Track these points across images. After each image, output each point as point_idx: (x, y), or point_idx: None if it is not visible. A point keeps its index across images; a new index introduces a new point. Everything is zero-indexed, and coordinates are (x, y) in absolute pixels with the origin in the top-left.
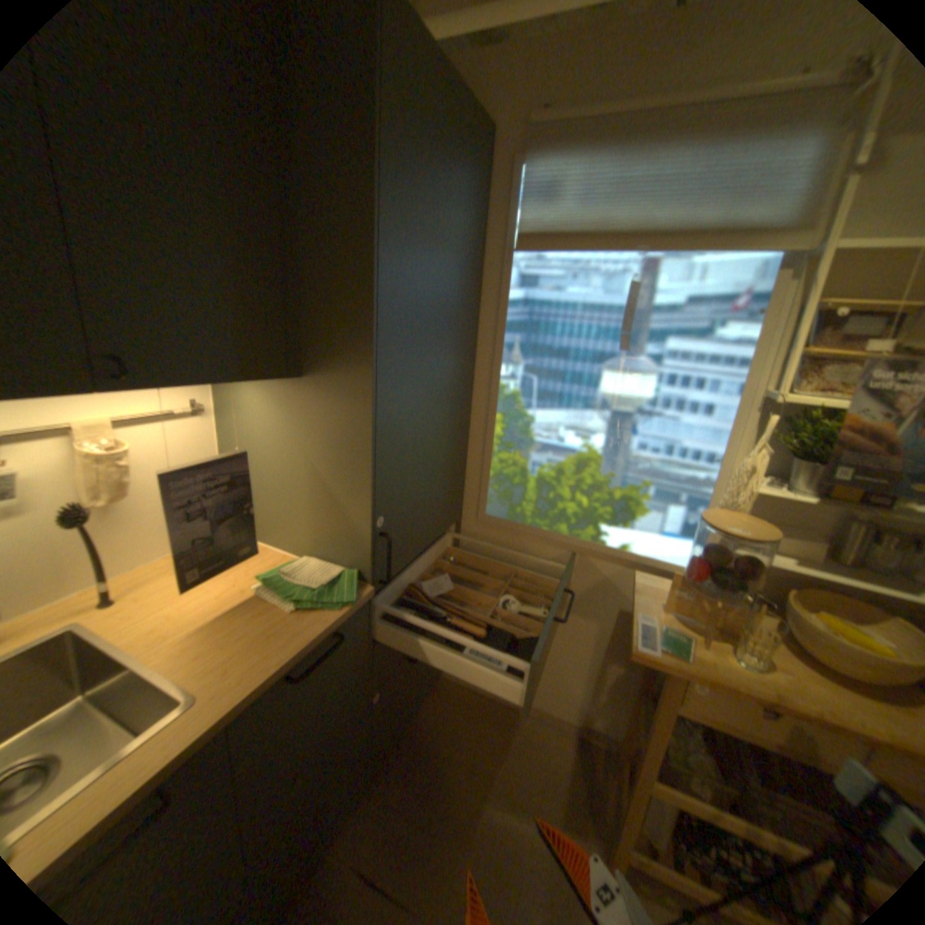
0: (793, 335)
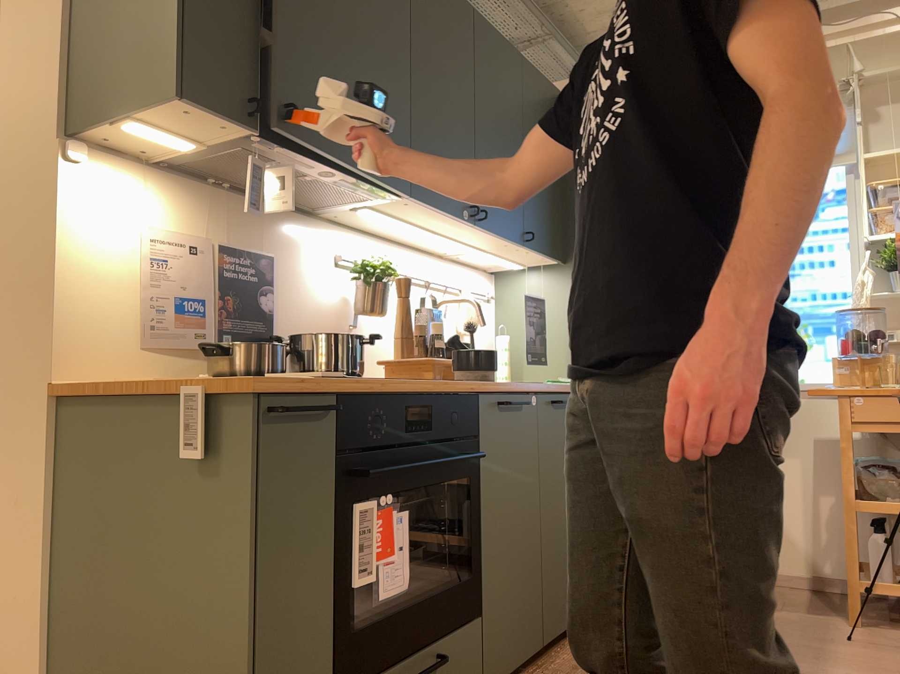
0: (865, 208)
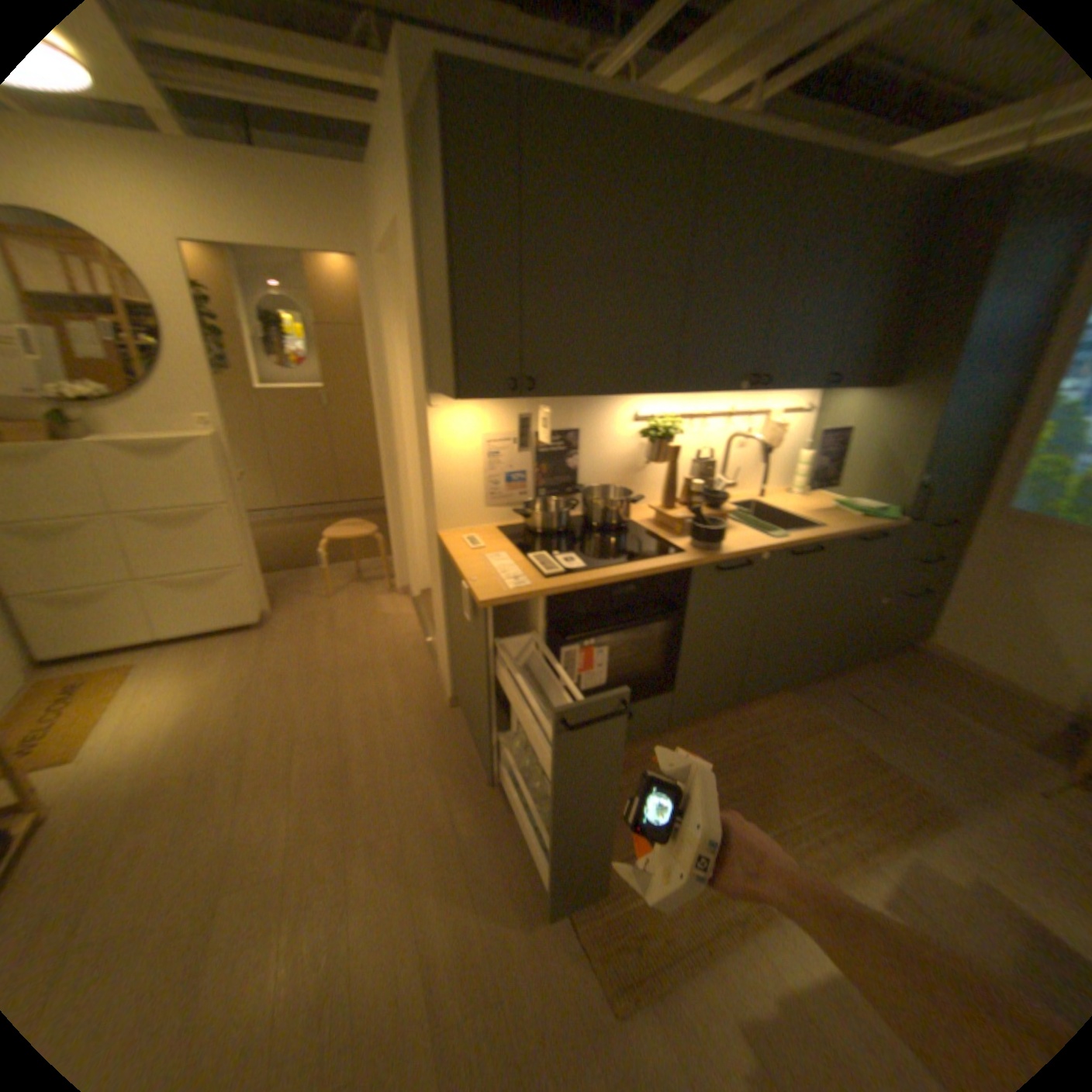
0: None
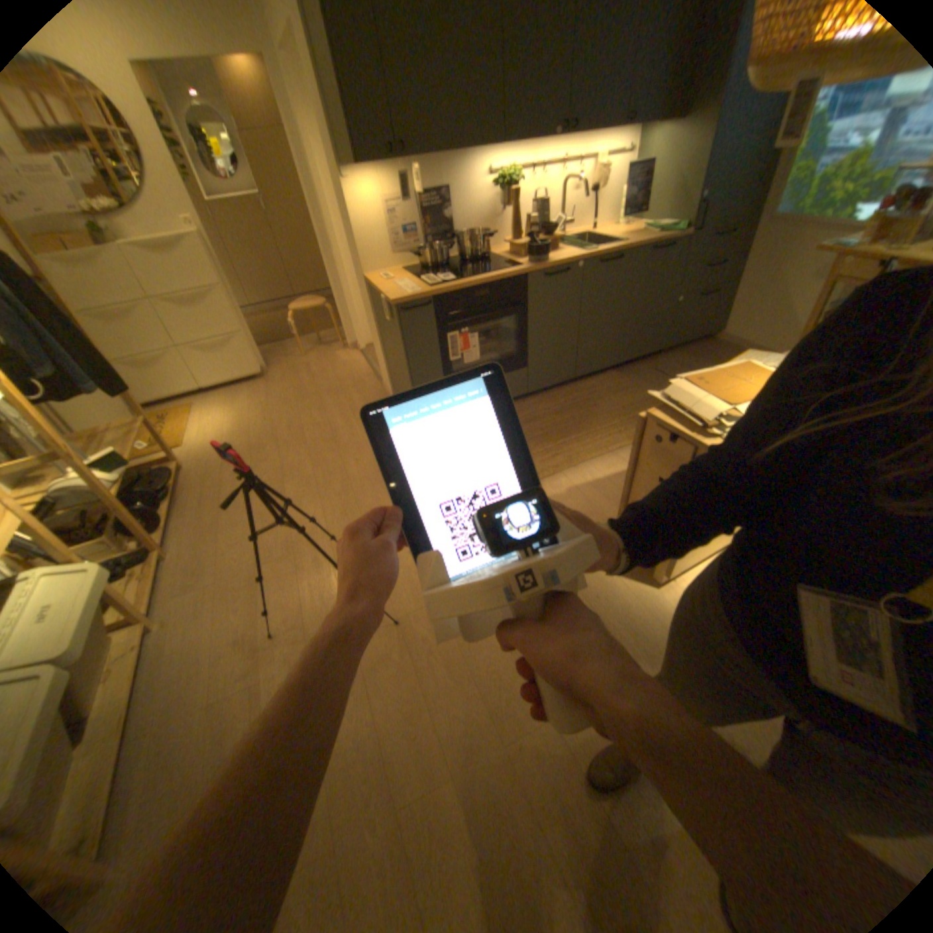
0: None
